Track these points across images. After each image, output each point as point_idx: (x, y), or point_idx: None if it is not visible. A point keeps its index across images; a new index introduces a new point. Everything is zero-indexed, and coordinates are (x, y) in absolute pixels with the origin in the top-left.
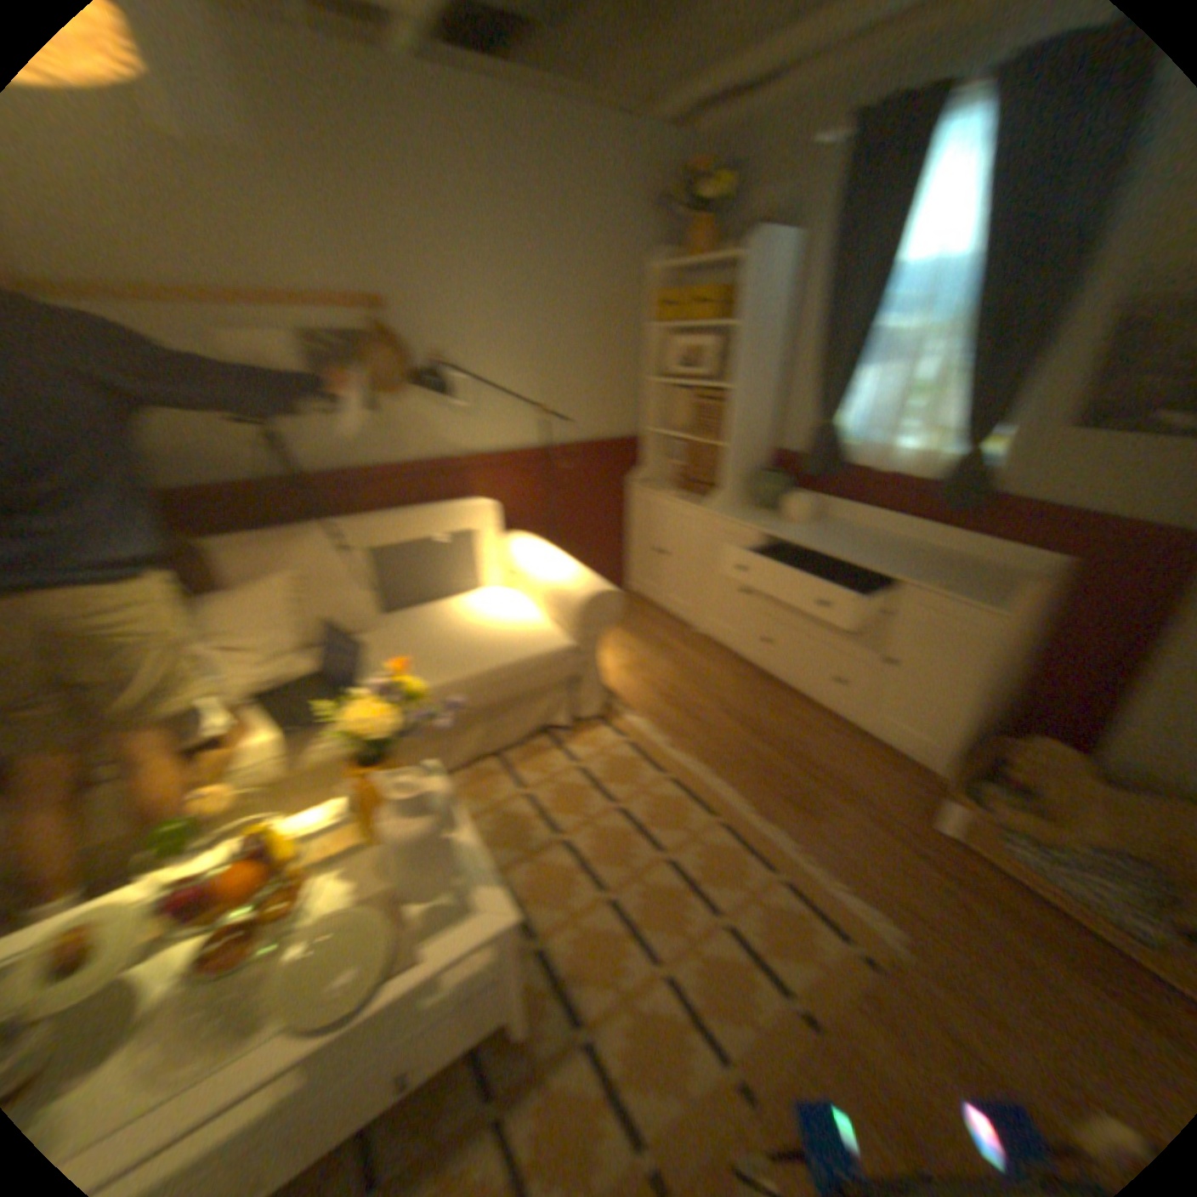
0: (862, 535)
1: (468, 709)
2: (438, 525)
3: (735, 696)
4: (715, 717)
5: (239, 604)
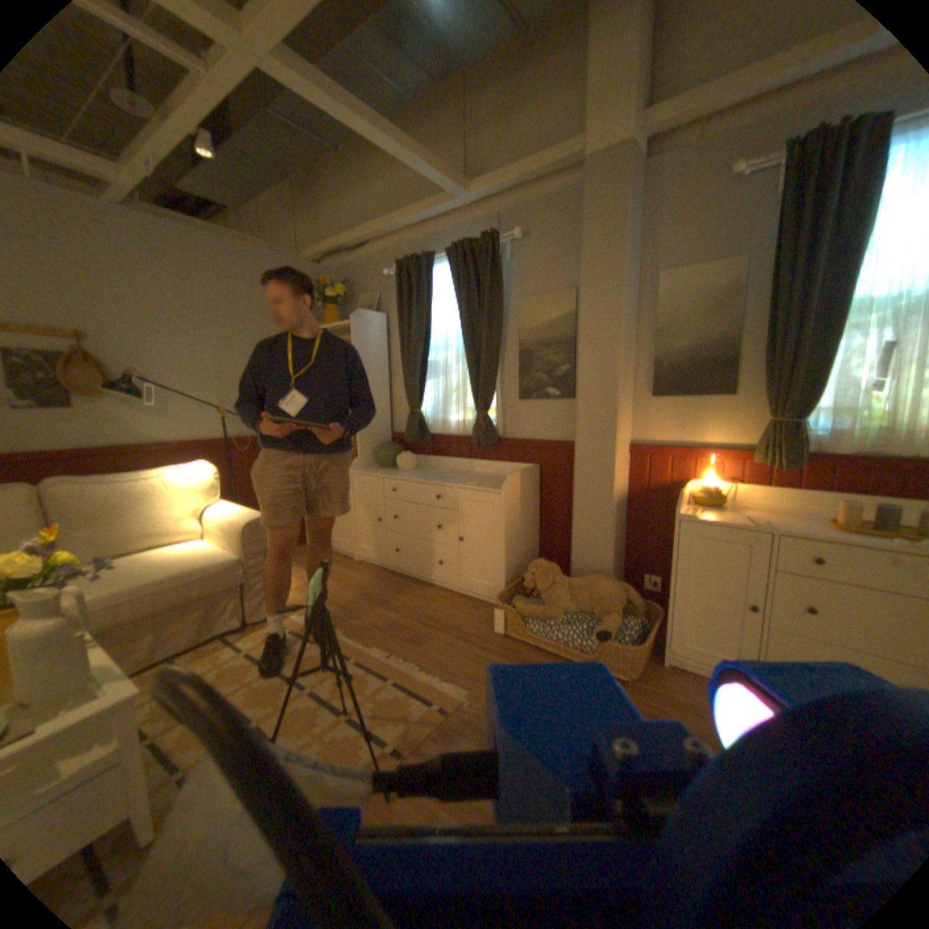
0: (443, 472)
1: (138, 615)
2: (125, 484)
3: (379, 591)
4: (362, 605)
5: None
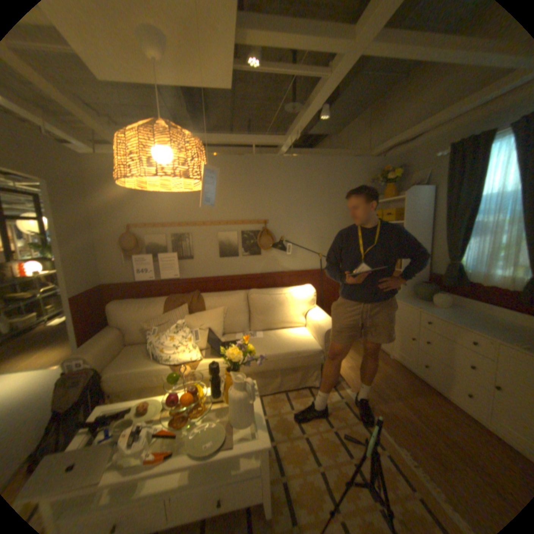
0: (481, 317)
1: (276, 369)
2: (276, 296)
3: (409, 394)
4: (395, 402)
5: (209, 316)
